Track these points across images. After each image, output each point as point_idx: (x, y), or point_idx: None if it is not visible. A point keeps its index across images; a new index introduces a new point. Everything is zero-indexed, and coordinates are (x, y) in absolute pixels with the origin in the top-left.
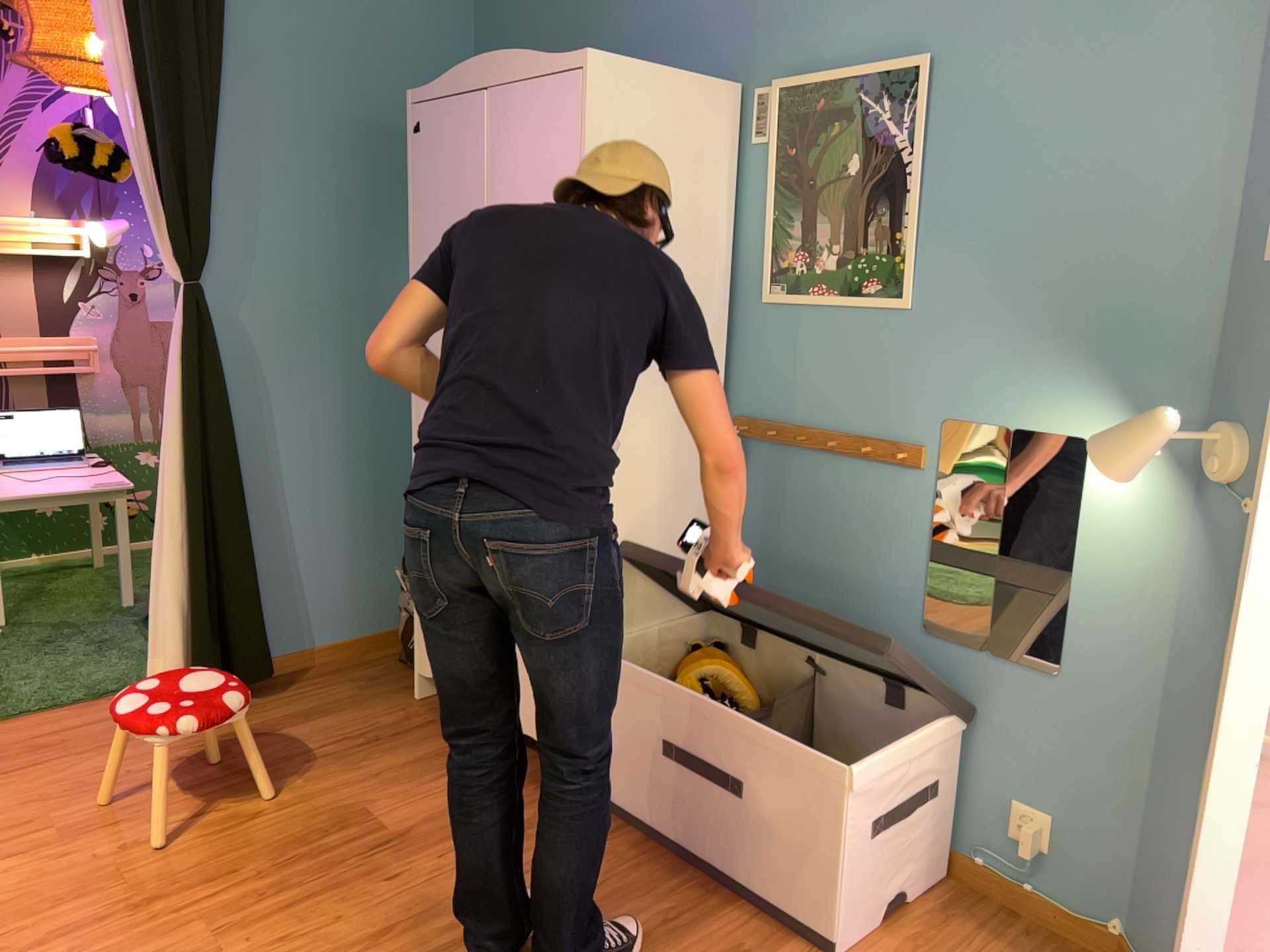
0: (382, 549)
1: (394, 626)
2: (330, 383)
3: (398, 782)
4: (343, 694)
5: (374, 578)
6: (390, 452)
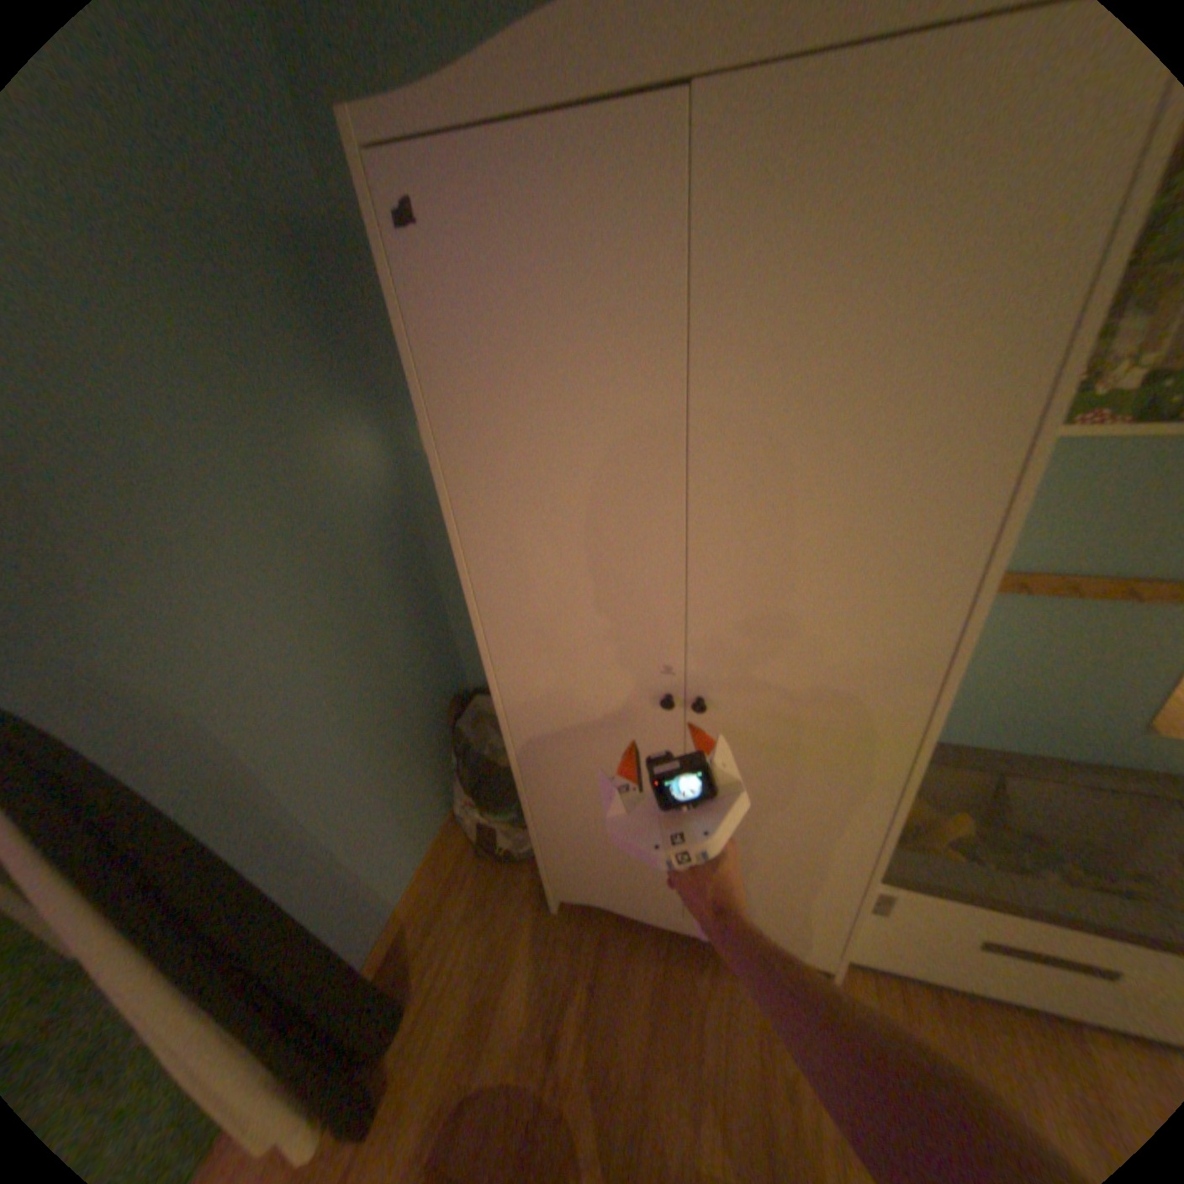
0: (416, 772)
1: (446, 818)
2: (297, 662)
3: (679, 1083)
4: (479, 953)
5: (419, 801)
6: (388, 681)
